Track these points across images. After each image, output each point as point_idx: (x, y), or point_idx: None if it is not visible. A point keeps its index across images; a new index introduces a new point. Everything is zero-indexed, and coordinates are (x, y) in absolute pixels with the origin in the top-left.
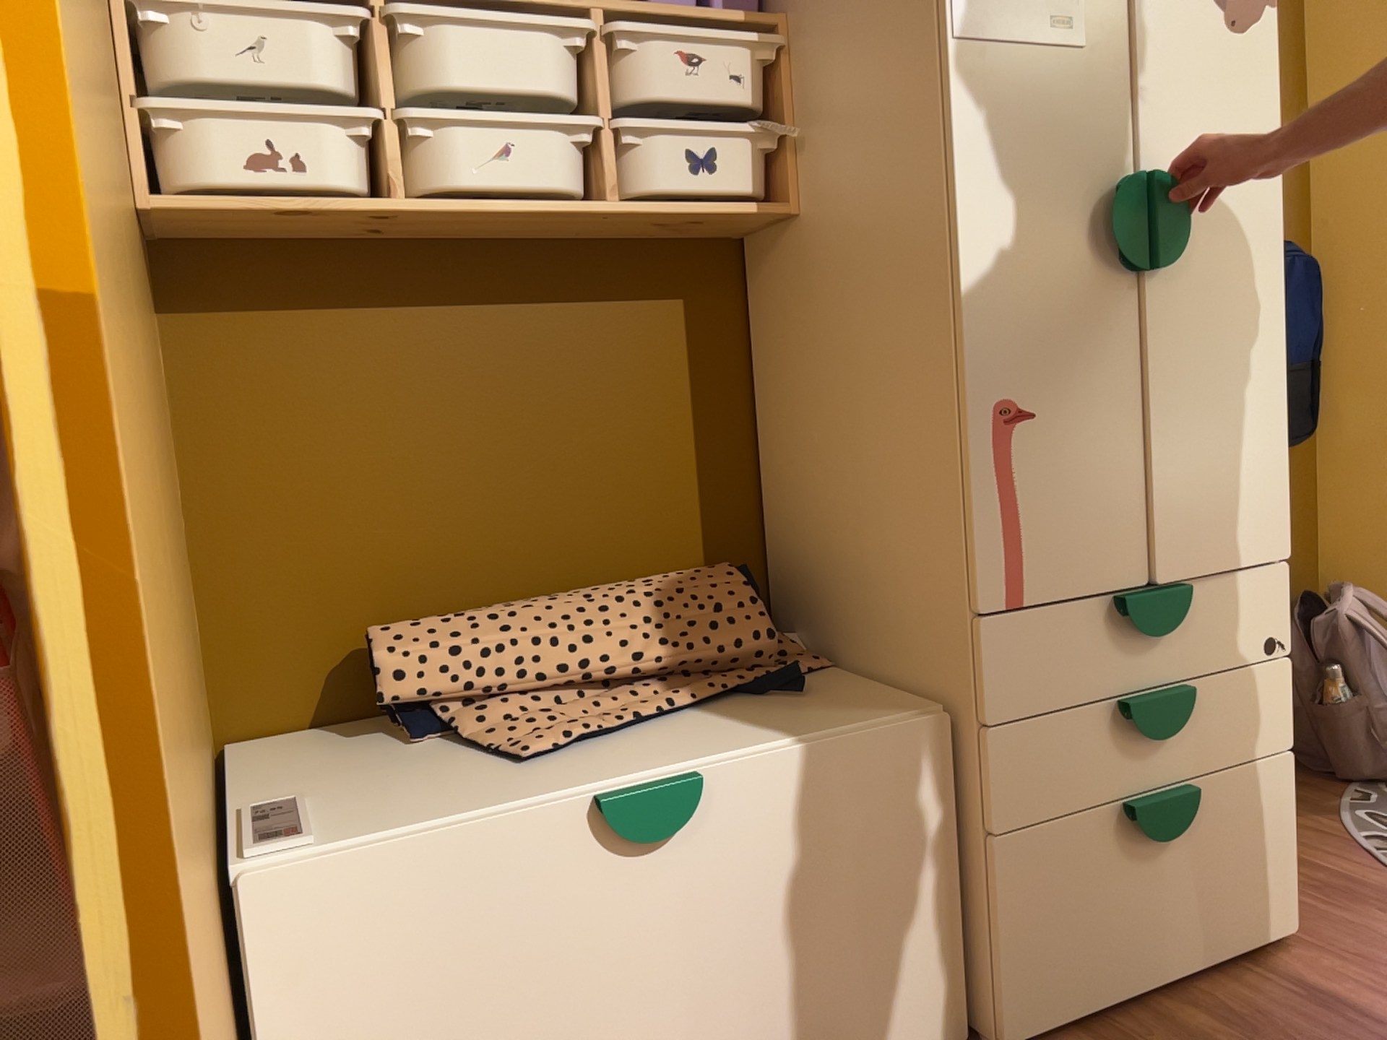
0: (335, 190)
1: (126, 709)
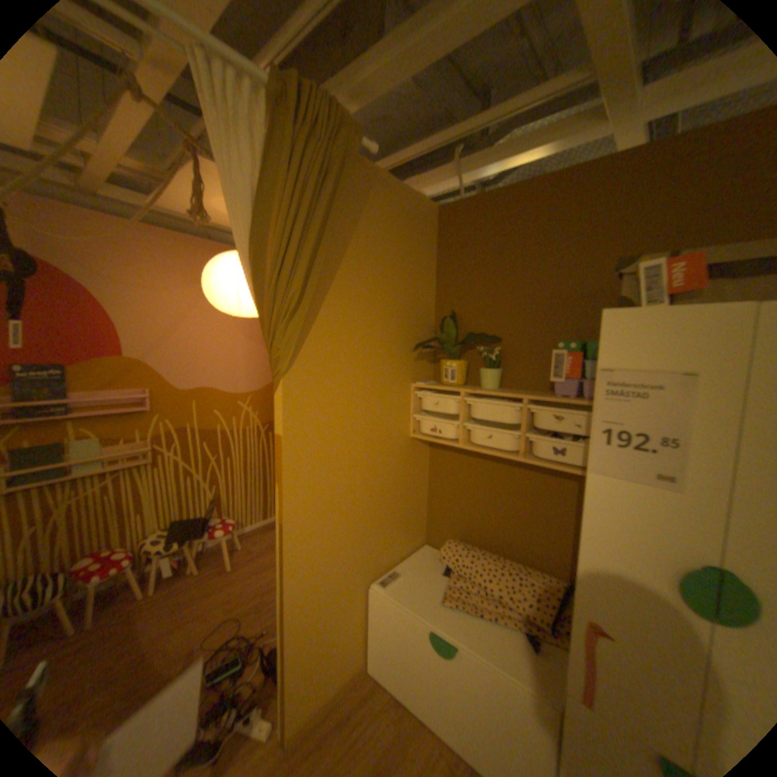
0: (447, 437)
1: (284, 575)
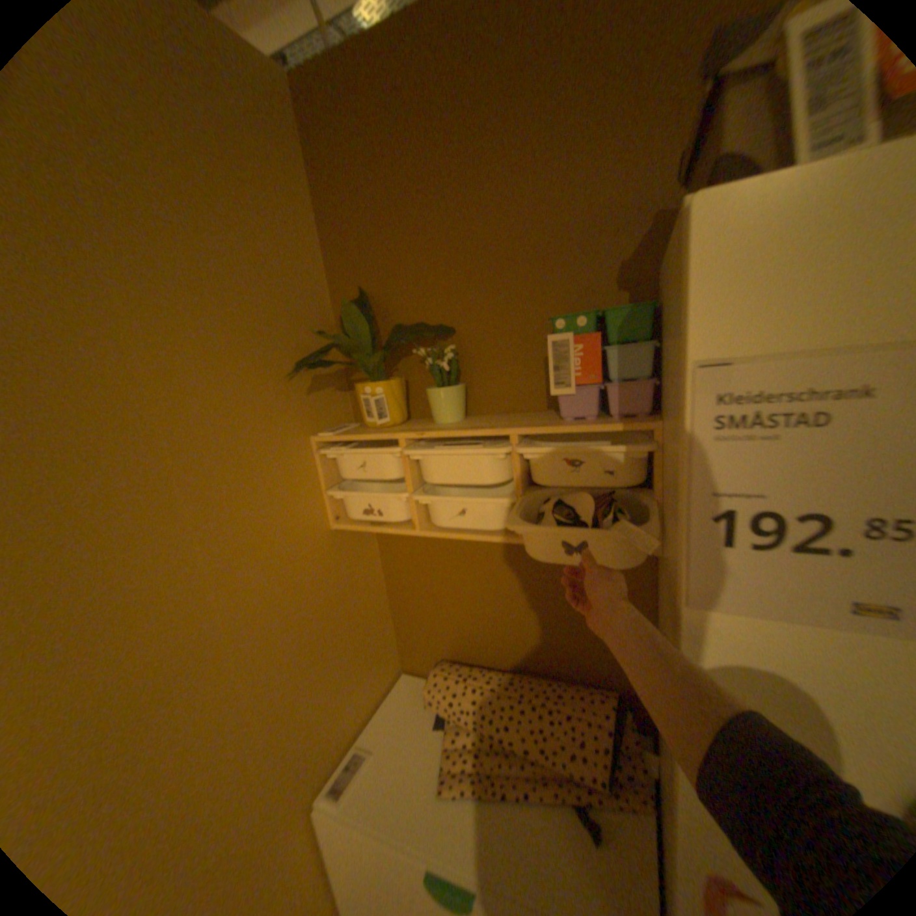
0: (396, 520)
1: None
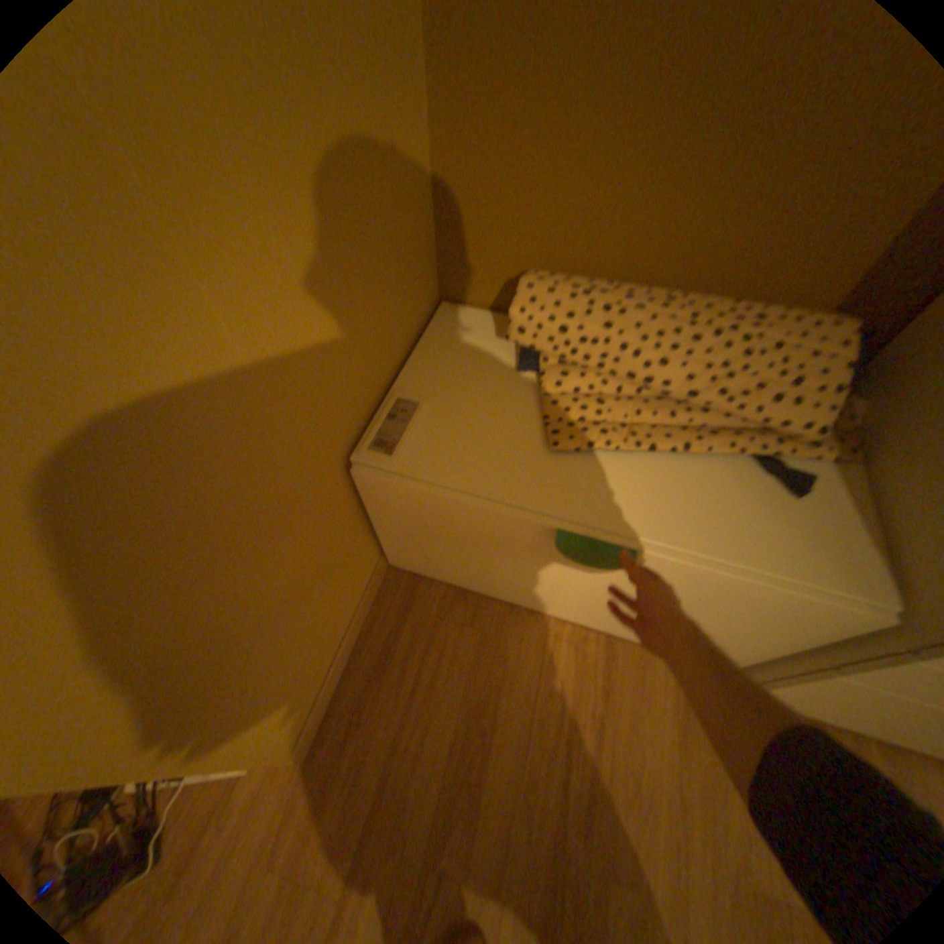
0: None
1: None
